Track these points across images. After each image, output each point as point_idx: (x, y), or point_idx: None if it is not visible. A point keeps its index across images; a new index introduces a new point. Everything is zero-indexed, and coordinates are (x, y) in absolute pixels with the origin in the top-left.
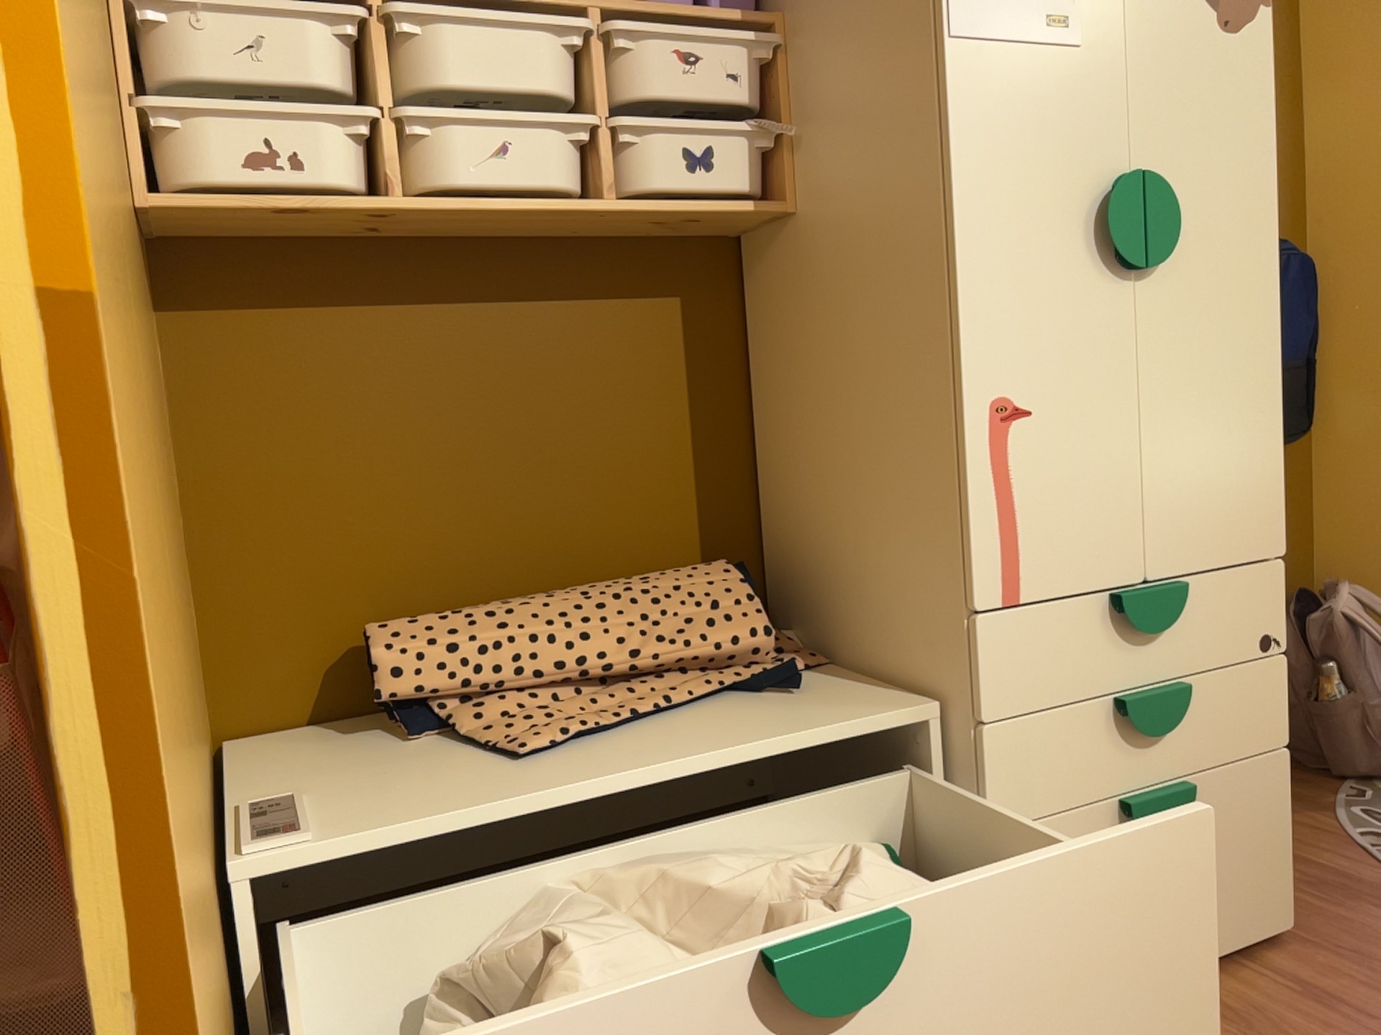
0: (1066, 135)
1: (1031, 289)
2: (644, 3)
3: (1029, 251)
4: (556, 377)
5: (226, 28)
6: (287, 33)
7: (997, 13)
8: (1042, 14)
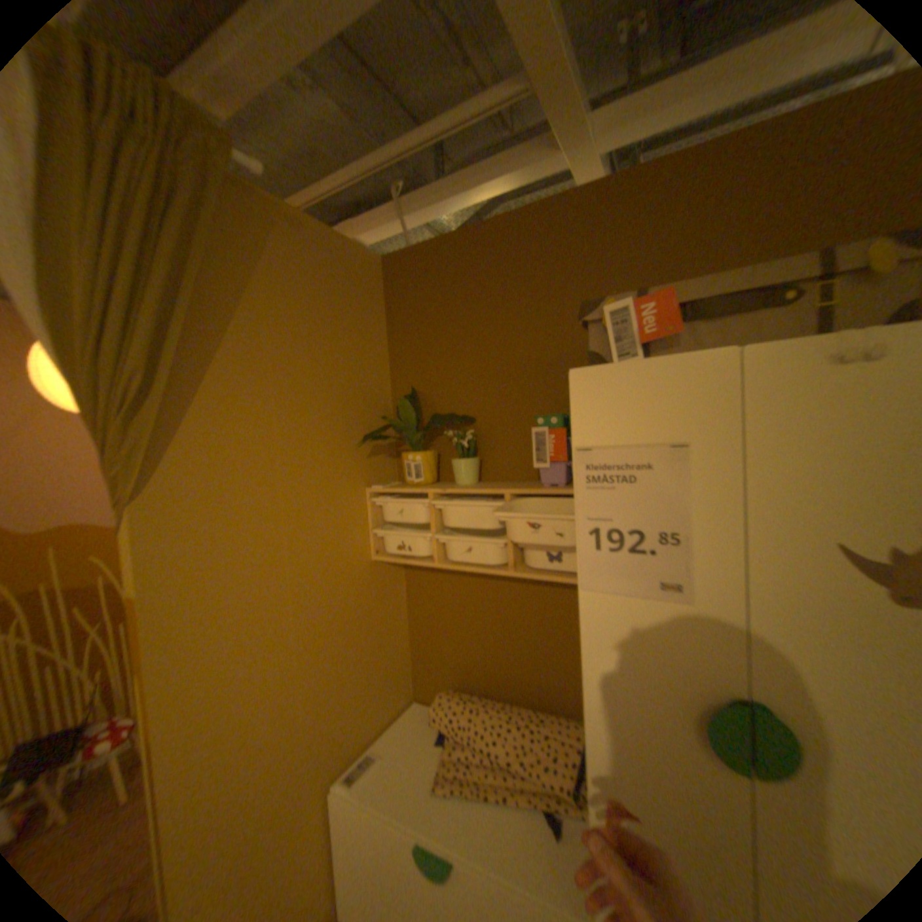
0: (676, 658)
1: (640, 745)
2: (528, 489)
3: (639, 721)
4: (523, 615)
5: (392, 507)
6: (406, 508)
7: (616, 577)
8: (655, 580)
